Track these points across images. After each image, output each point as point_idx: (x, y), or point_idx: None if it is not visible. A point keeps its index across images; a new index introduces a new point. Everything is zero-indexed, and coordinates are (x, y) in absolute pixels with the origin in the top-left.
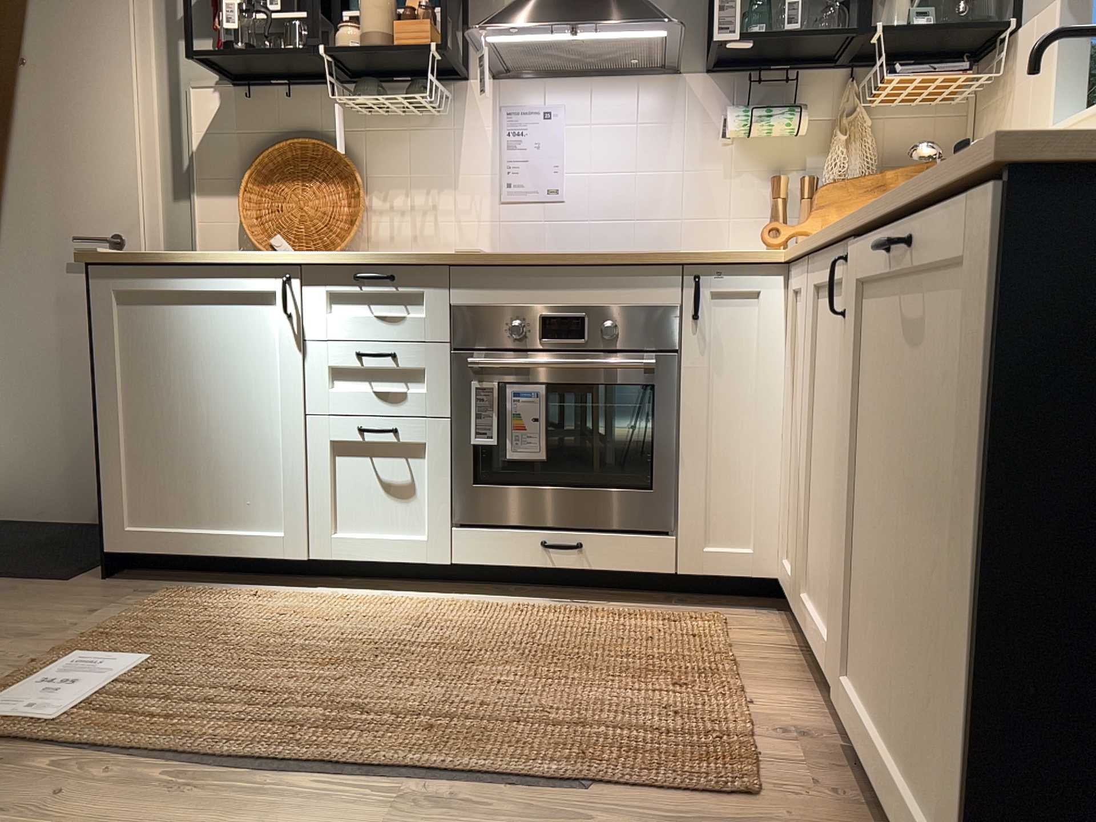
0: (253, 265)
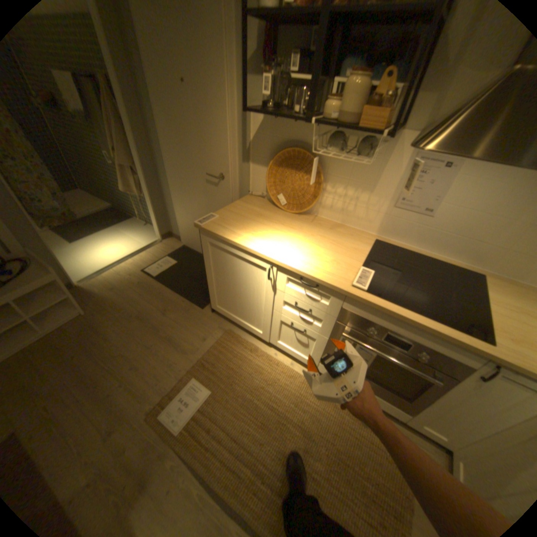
0: (258, 256)
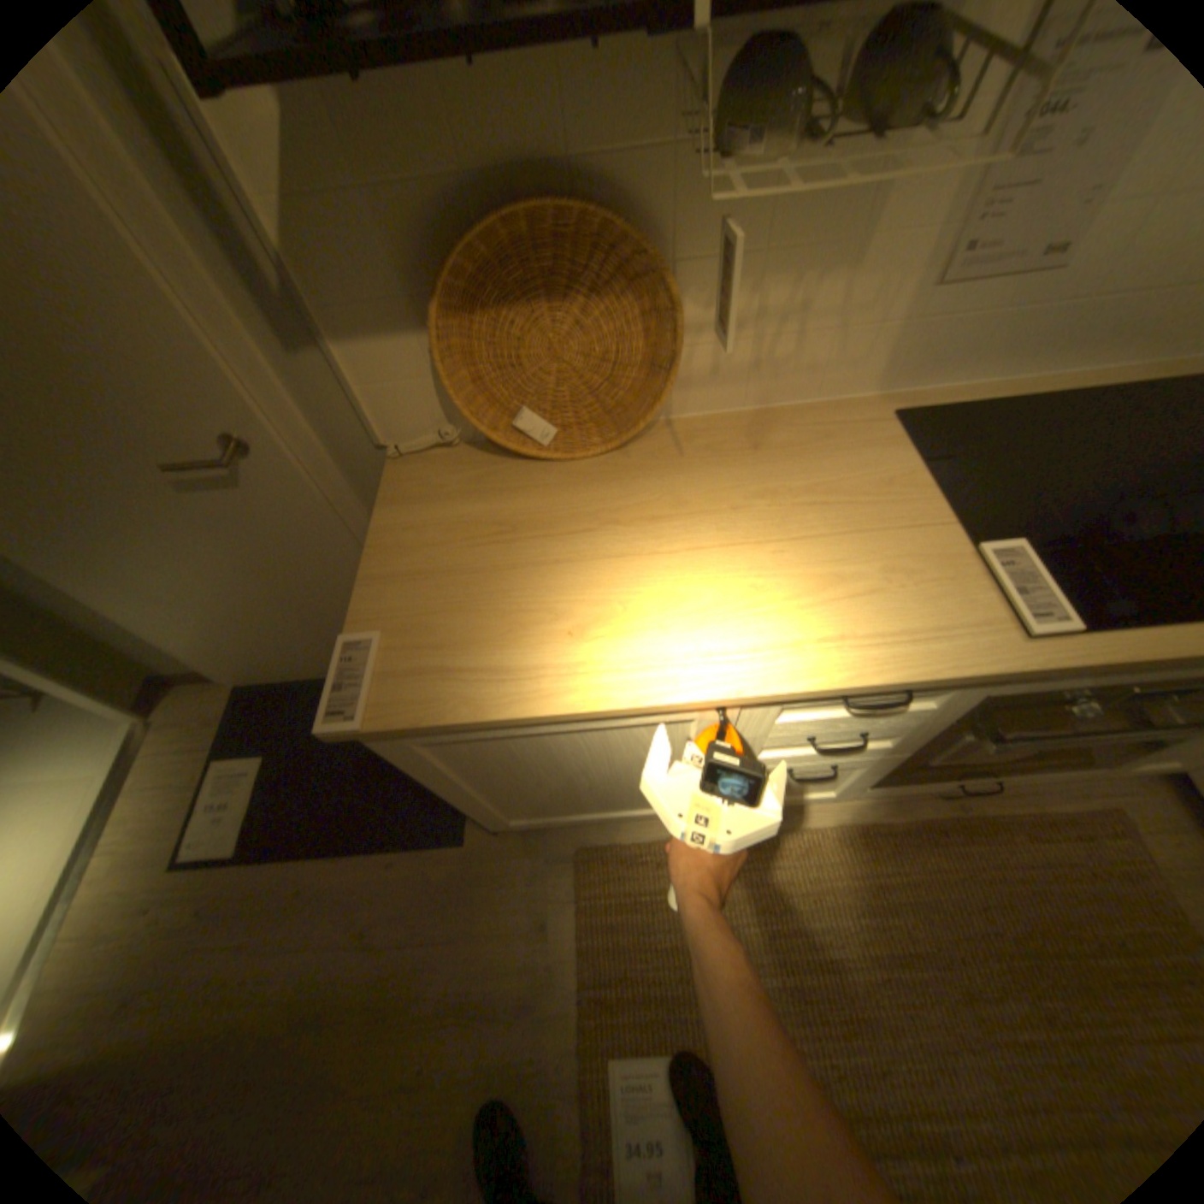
0: (664, 708)
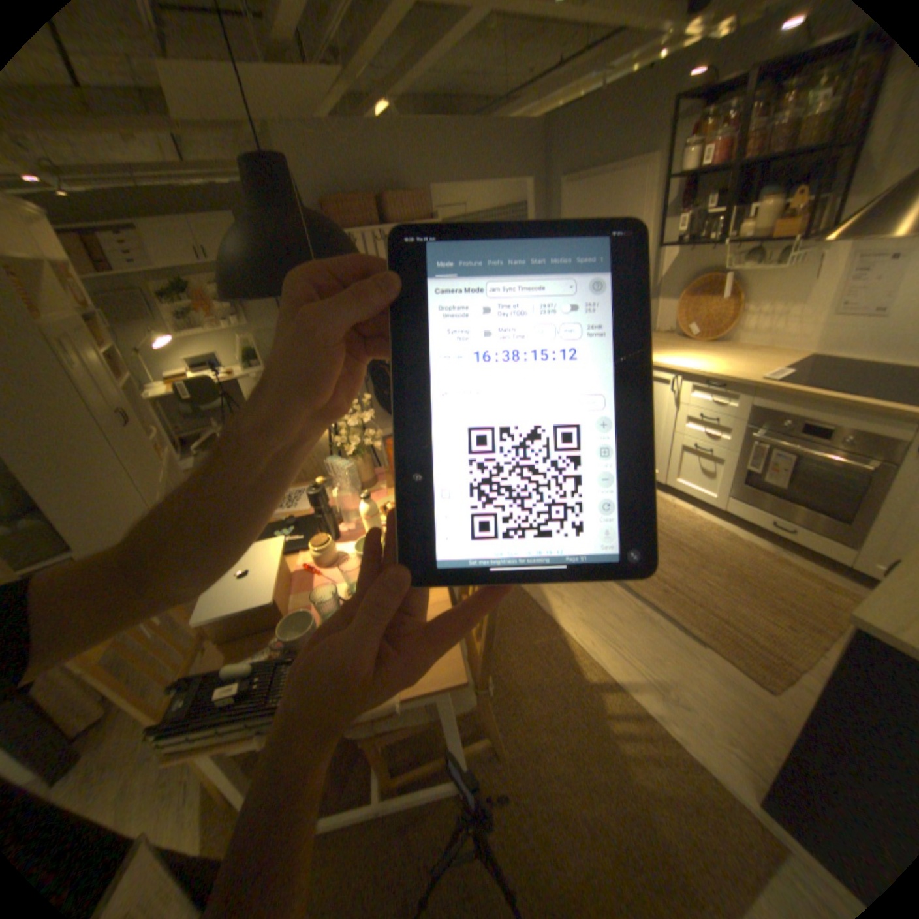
0: (662, 368)
